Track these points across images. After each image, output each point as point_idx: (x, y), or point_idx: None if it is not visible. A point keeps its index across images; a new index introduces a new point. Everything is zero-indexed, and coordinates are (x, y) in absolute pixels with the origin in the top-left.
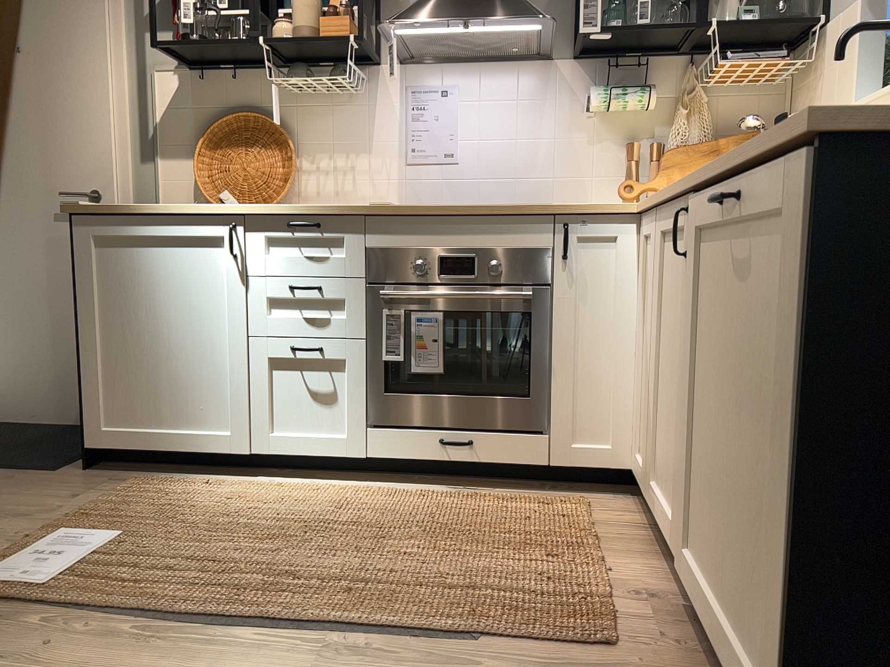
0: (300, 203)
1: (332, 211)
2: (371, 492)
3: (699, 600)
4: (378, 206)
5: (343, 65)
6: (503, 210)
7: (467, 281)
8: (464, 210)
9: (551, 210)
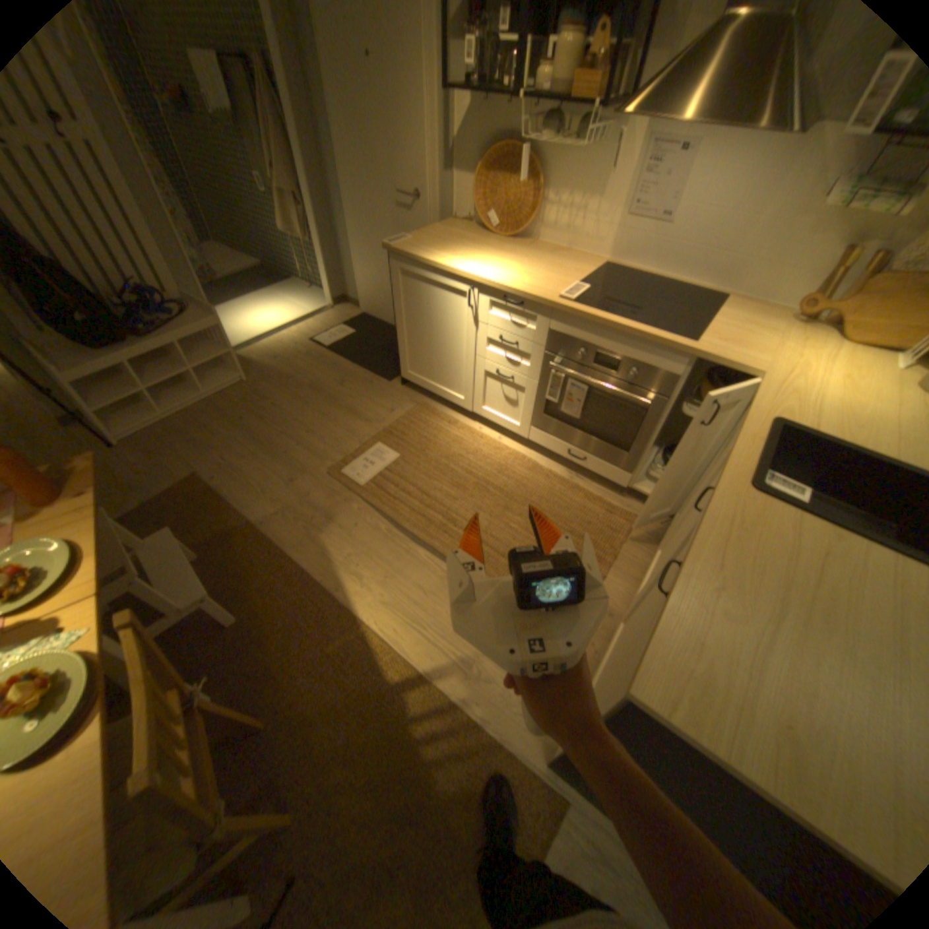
0: (542, 230)
1: (531, 299)
2: (522, 461)
3: (607, 648)
4: (561, 306)
5: (591, 117)
6: (650, 339)
7: (612, 371)
8: (620, 329)
9: (688, 352)
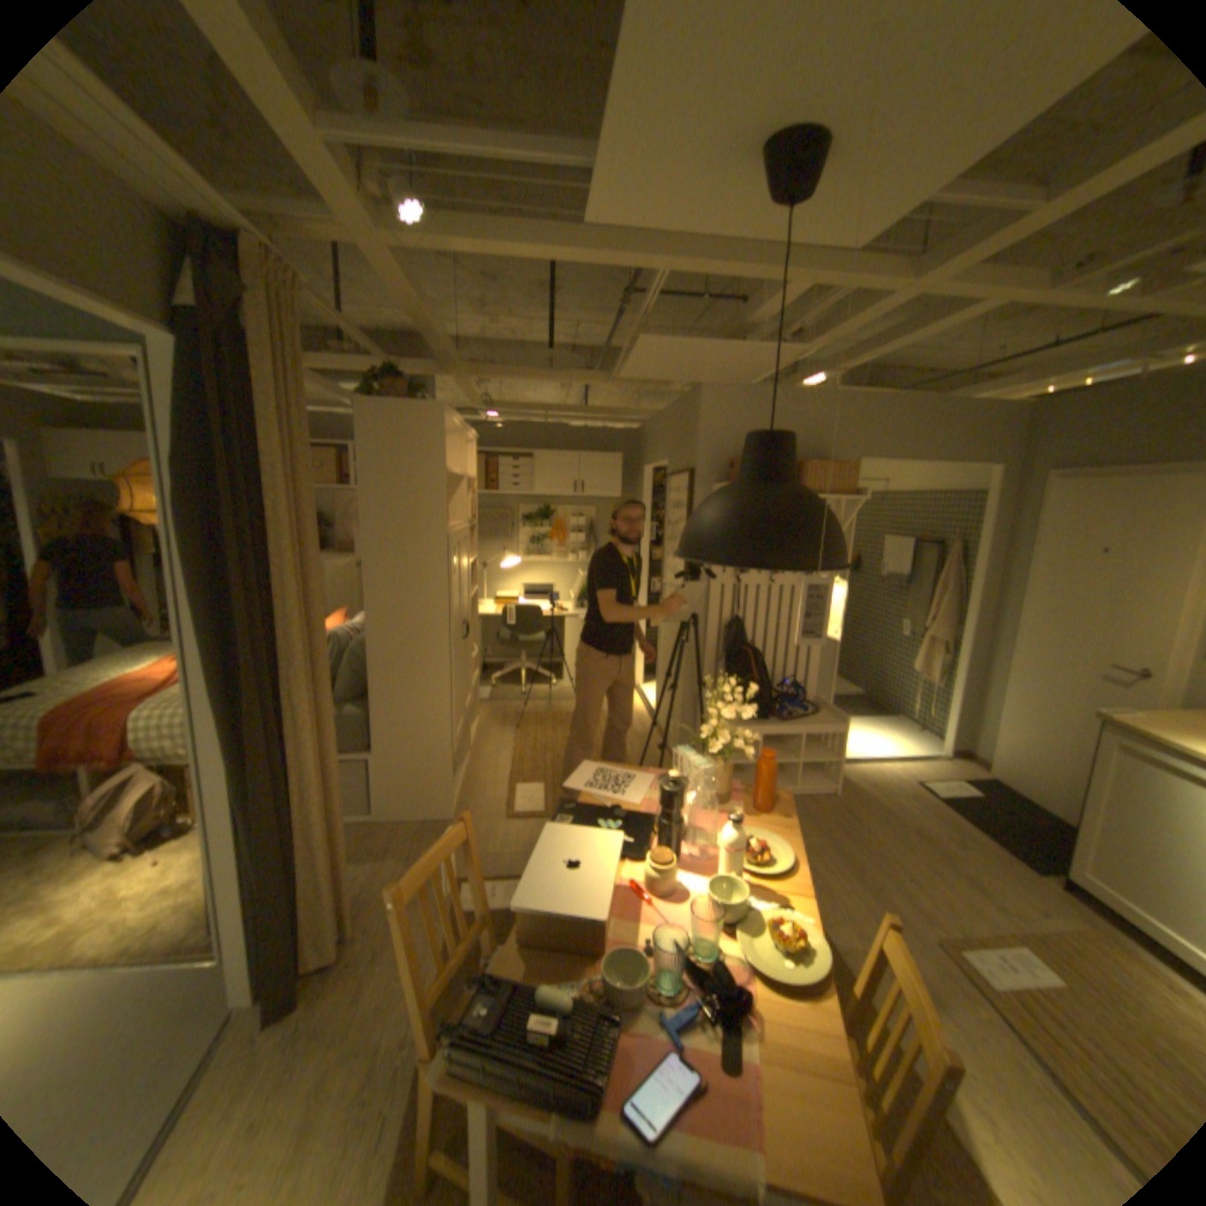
0: None
1: None
2: None
3: None
4: None
5: None
6: None
7: None
8: None
9: None
